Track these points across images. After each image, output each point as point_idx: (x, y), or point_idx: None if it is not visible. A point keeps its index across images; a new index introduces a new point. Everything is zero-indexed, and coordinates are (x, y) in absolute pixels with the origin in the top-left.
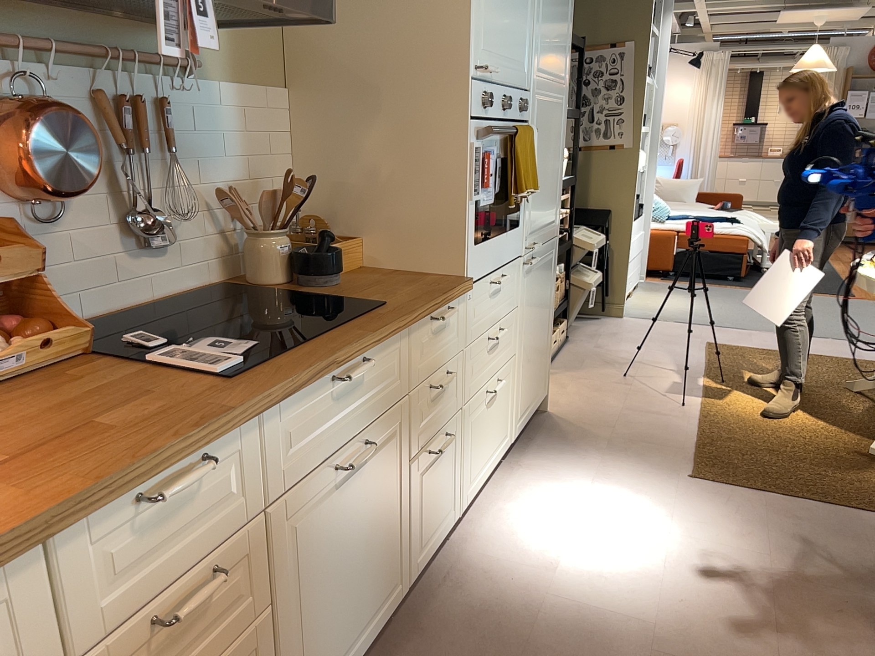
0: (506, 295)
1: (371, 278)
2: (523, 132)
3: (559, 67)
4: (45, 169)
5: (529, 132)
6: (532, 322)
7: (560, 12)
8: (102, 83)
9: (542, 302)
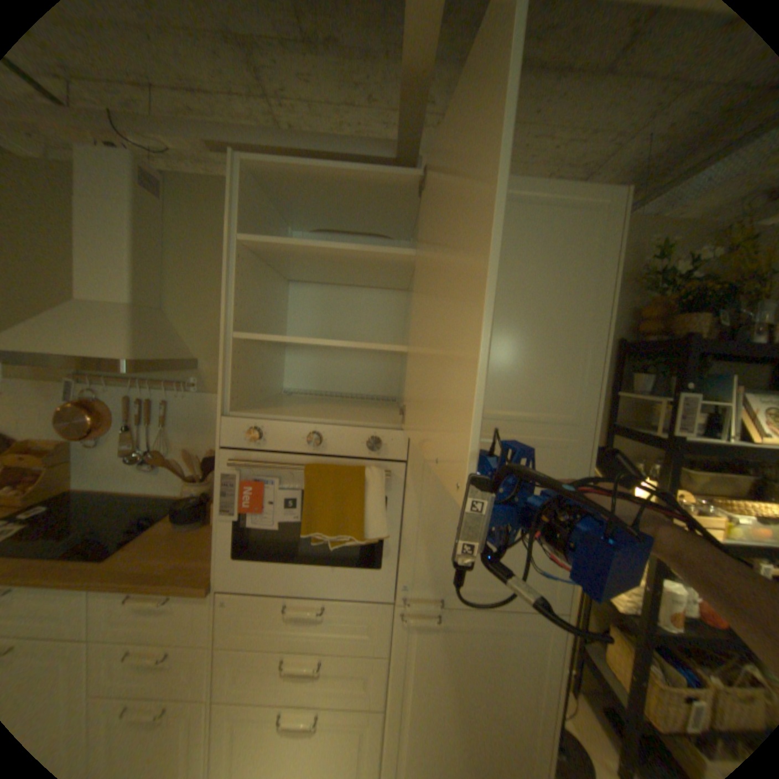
0: (339, 634)
1: (203, 540)
2: (330, 470)
3: (544, 398)
4: (55, 428)
5: (349, 472)
6: (449, 696)
7: (537, 334)
8: (126, 392)
9: (497, 686)
